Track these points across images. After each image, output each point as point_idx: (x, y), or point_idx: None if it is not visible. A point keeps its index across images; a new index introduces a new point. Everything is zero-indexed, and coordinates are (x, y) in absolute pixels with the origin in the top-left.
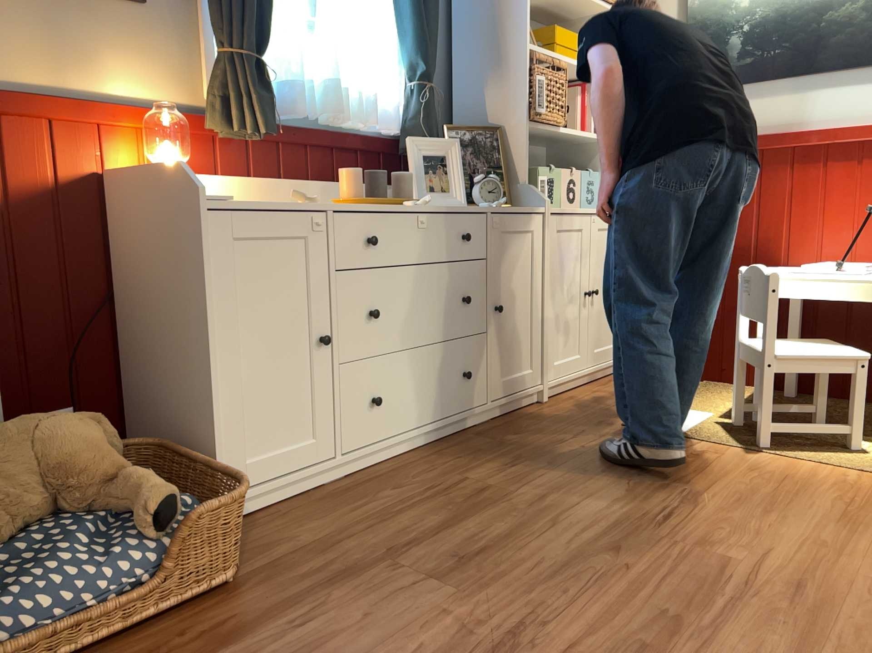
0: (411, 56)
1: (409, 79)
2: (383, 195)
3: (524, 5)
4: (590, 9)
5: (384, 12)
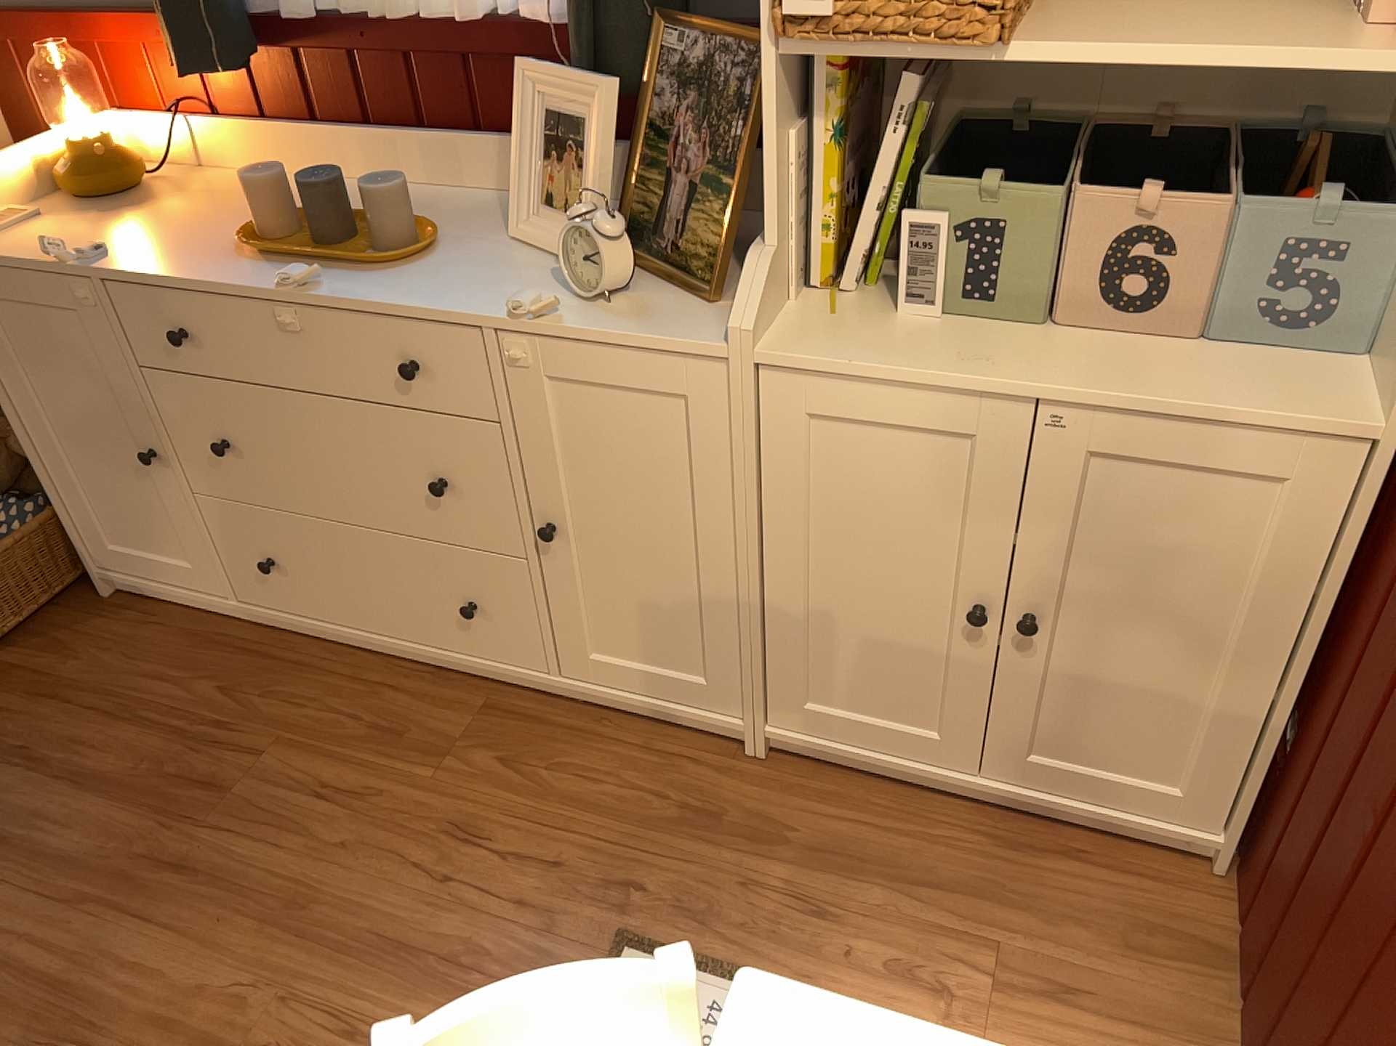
0: None
1: None
2: (334, 234)
3: None
4: None
5: None
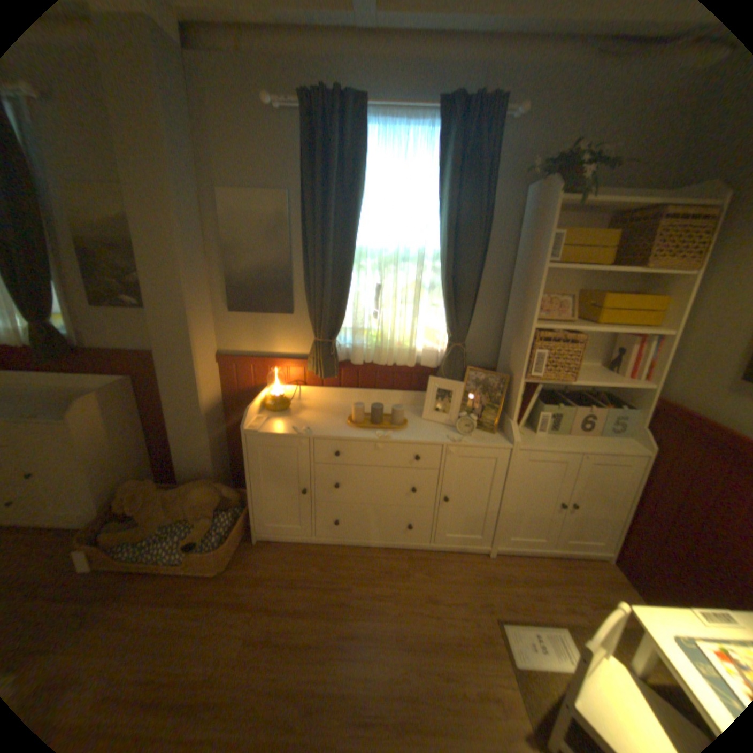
0: (446, 325)
1: (447, 336)
2: (377, 419)
3: (537, 294)
4: (668, 272)
5: (437, 295)
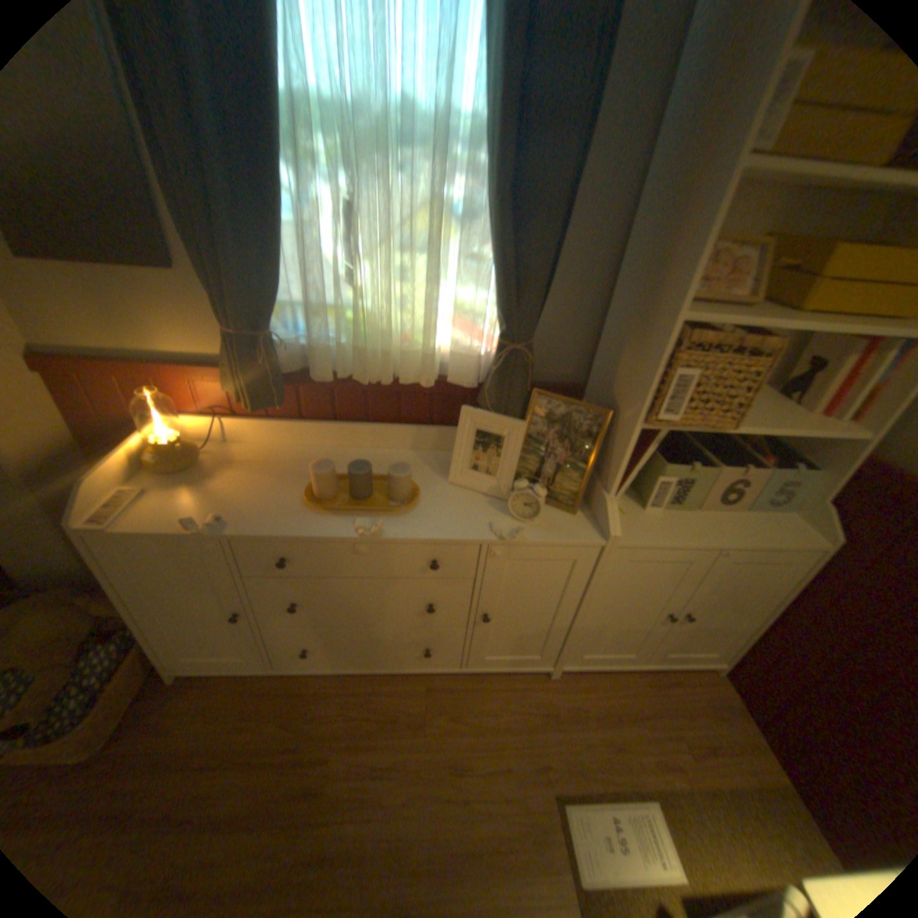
0: (497, 303)
1: (500, 327)
2: (362, 492)
3: (705, 239)
4: None
5: (482, 234)
